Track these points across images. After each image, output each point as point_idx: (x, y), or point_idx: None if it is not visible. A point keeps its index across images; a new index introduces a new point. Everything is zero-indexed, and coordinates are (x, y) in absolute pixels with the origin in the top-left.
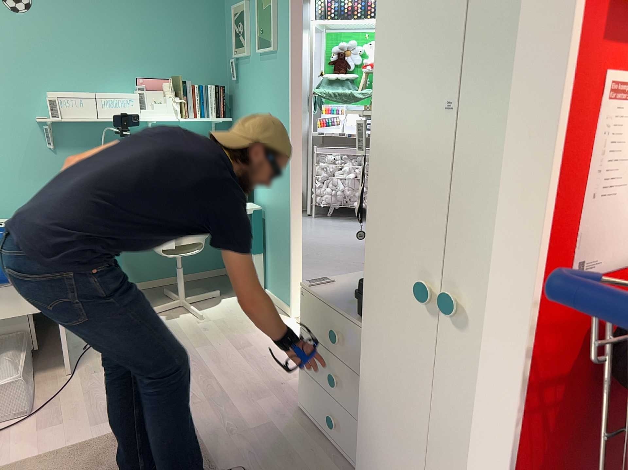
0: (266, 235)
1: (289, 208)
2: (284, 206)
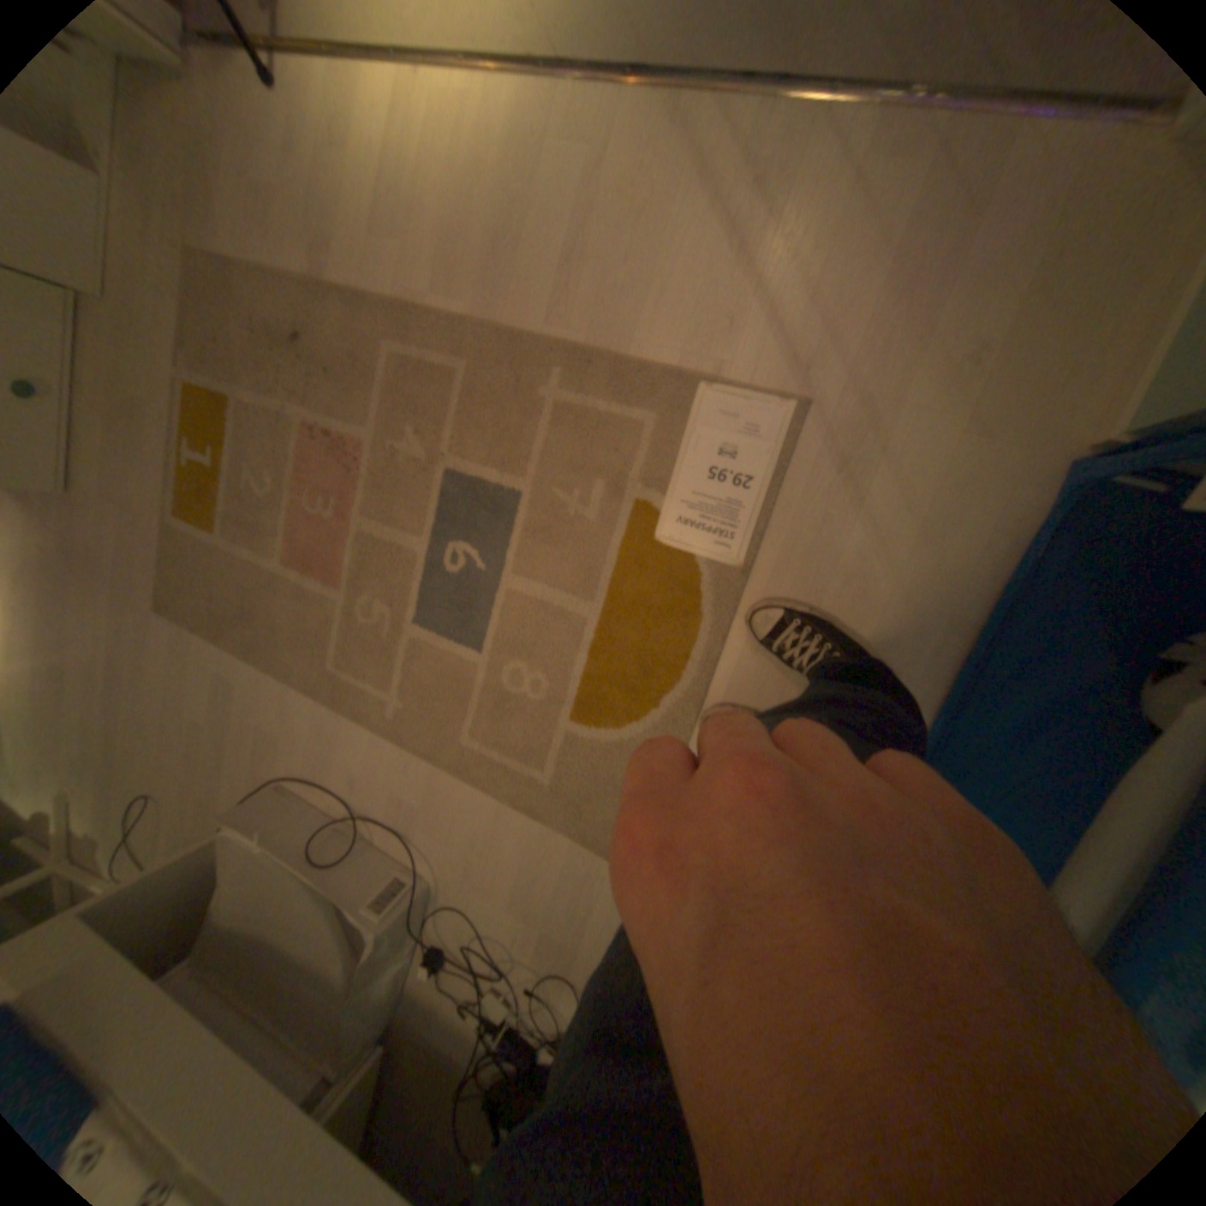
0: None
1: None
2: None
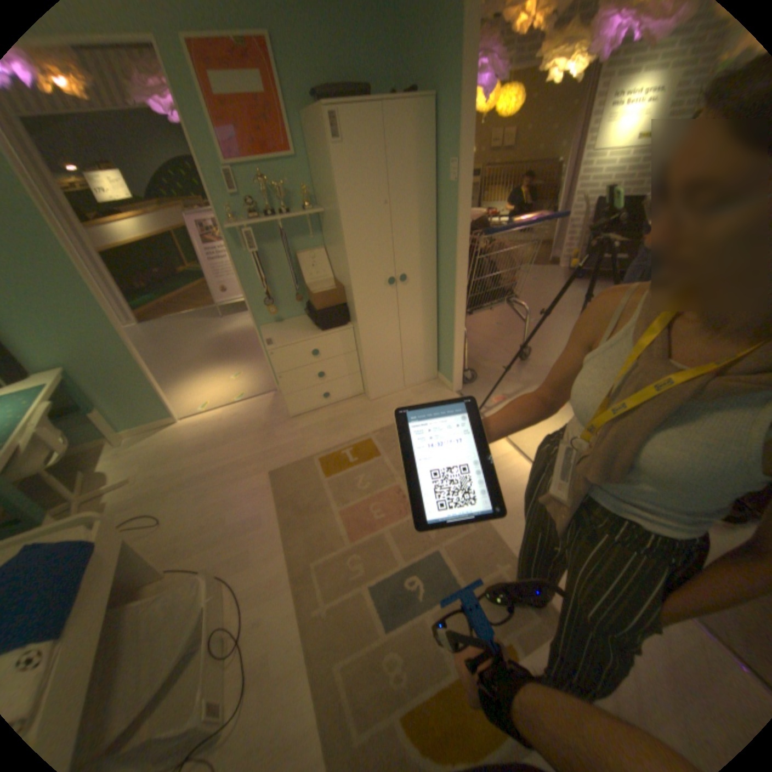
0: (83, 390)
1: (121, 344)
2: (109, 346)
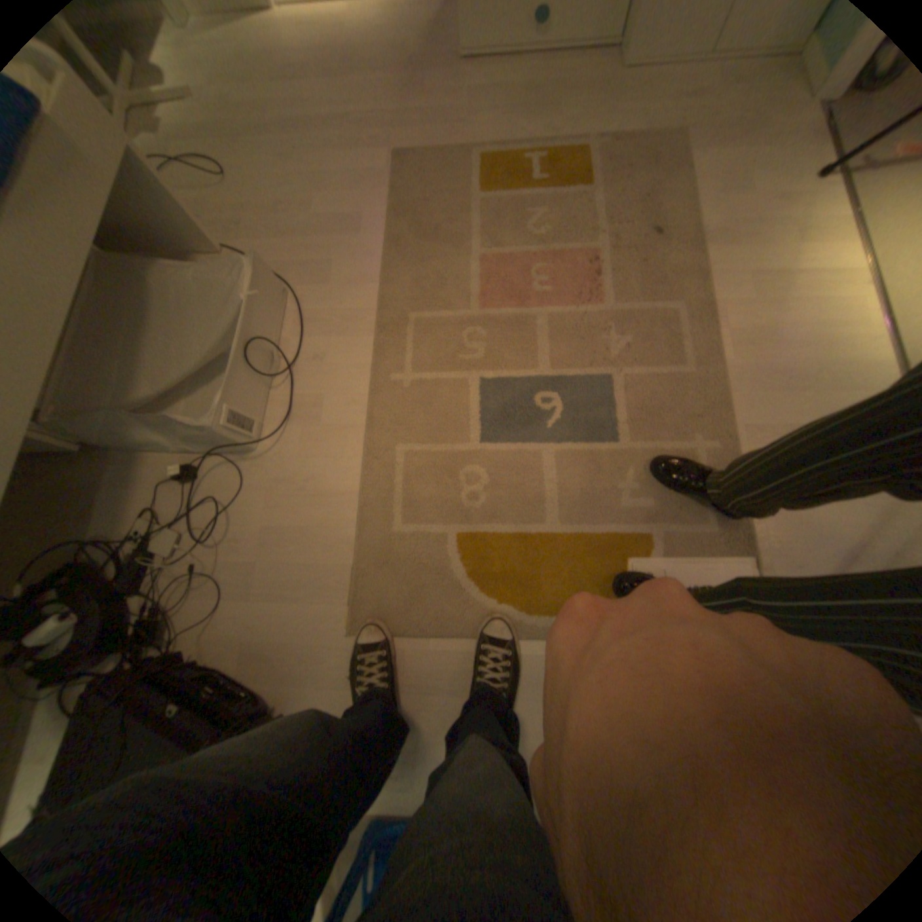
0: None
1: None
2: None
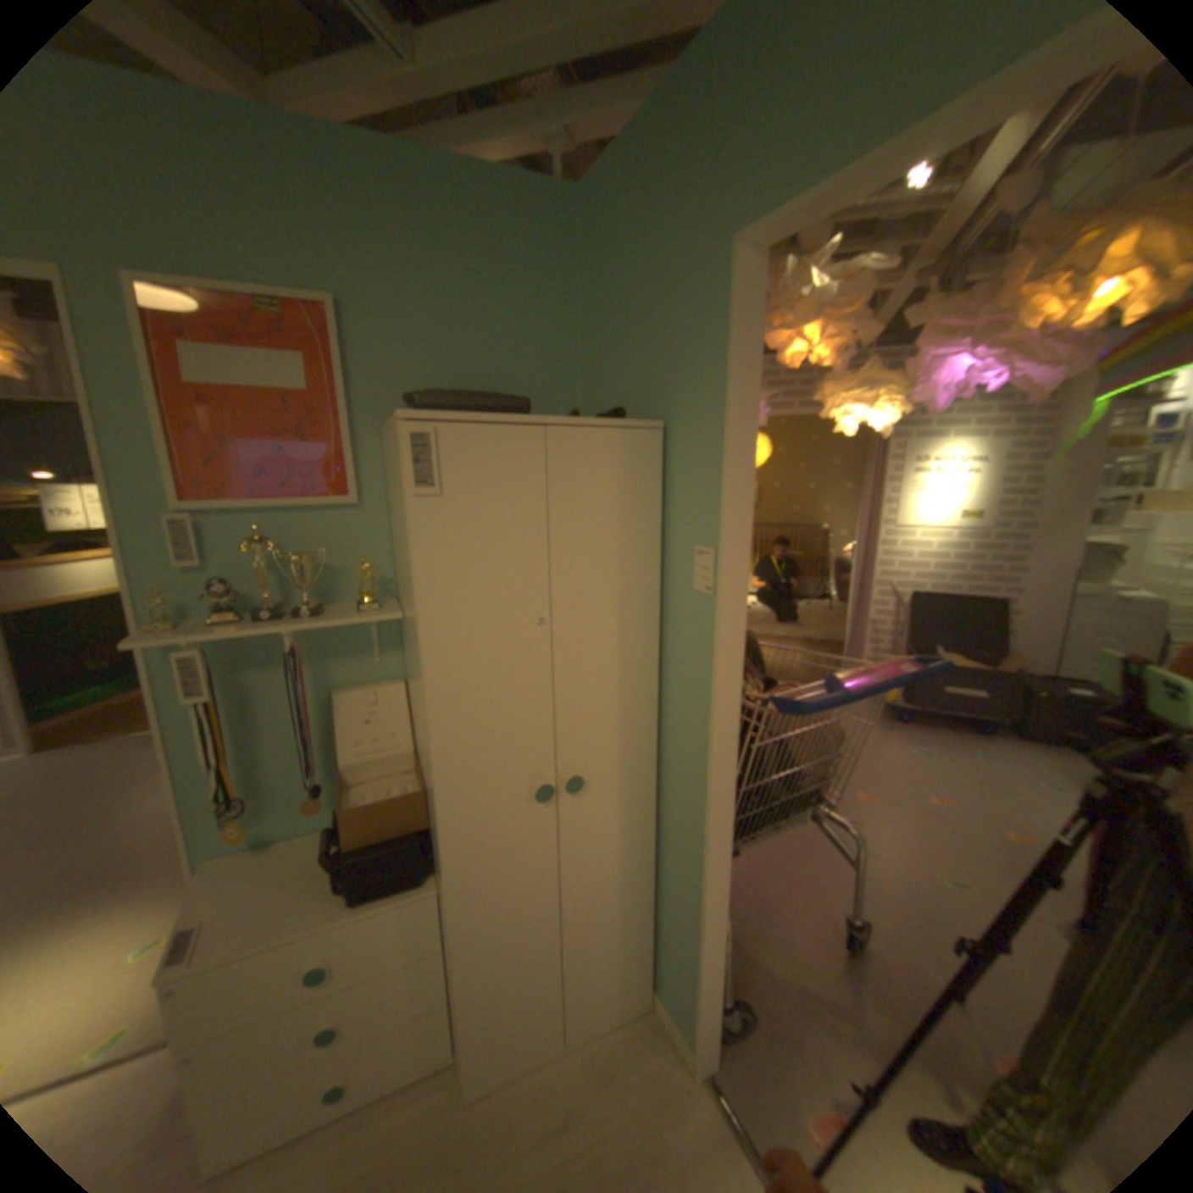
0: None
1: None
2: None
